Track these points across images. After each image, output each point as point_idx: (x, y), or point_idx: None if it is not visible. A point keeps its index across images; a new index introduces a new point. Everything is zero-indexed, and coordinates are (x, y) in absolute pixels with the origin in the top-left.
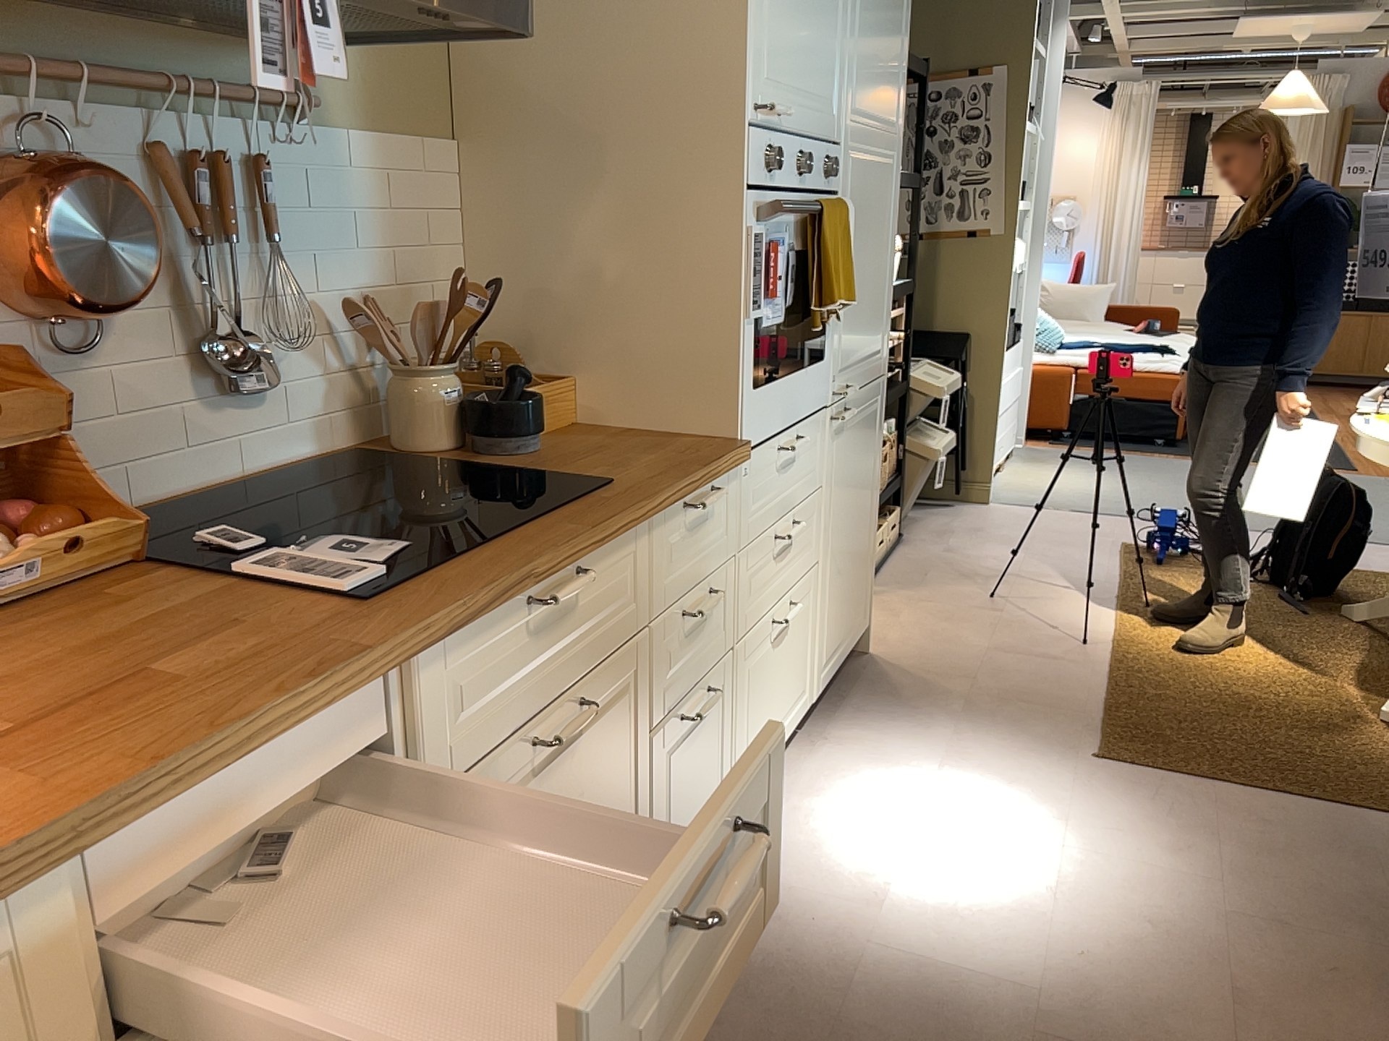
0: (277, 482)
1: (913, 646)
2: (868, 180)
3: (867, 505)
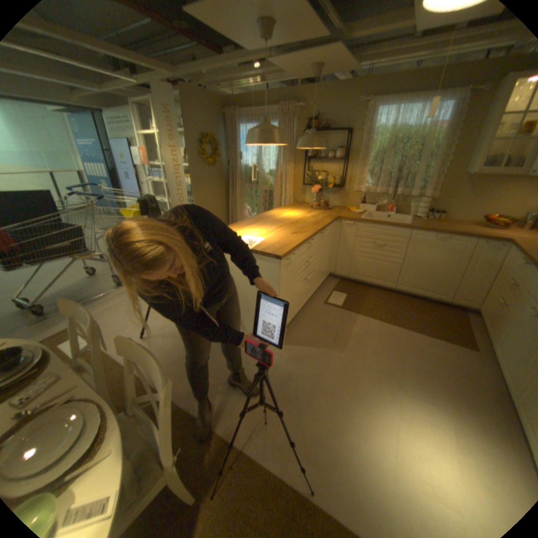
0: None
1: None
2: None
3: None
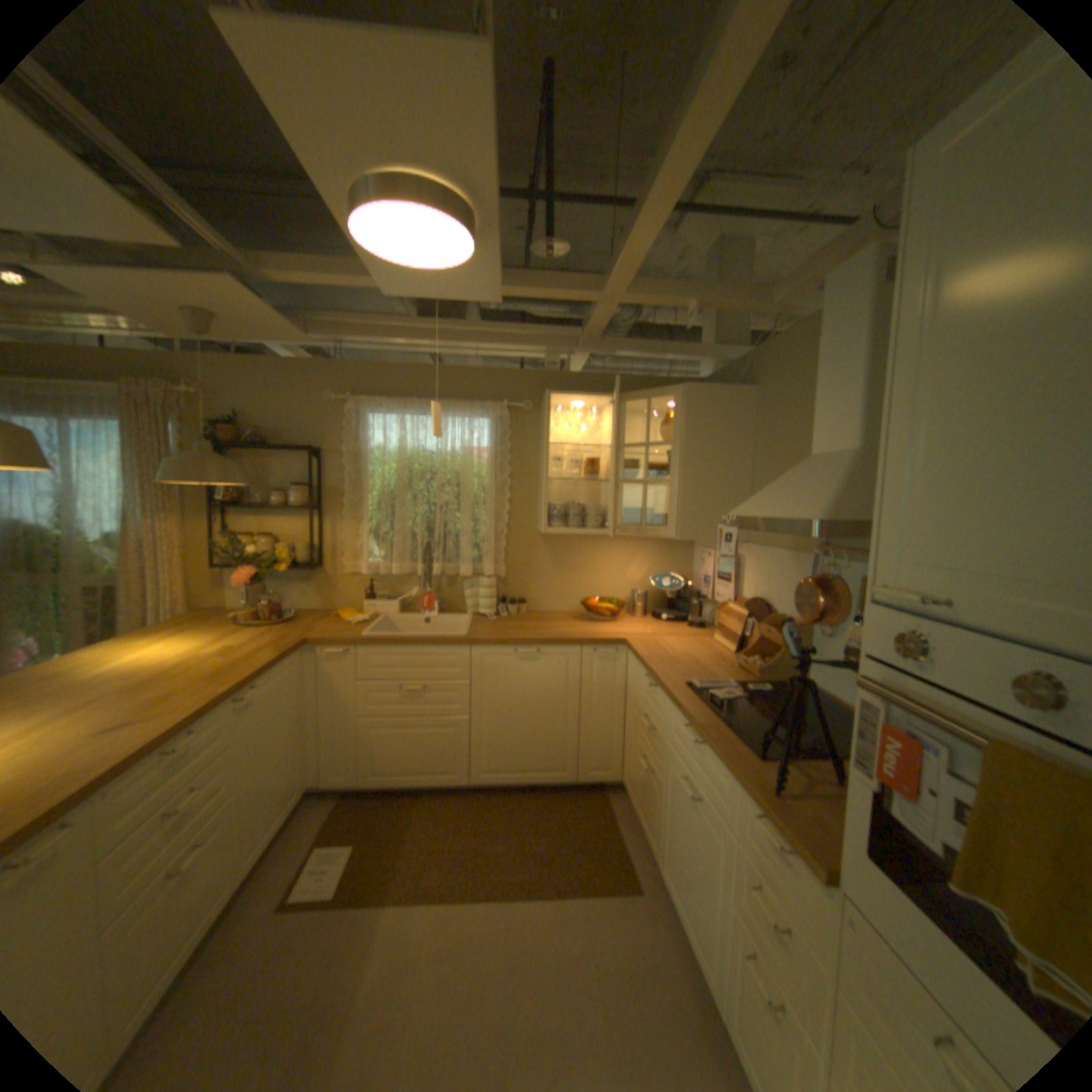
0: None
1: None
2: None
3: None
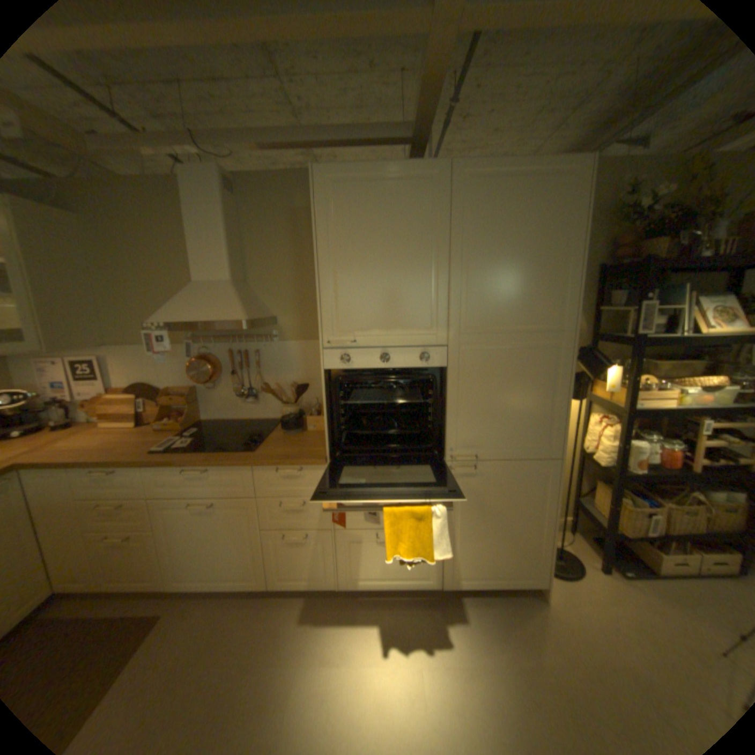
0: (253, 422)
1: (580, 624)
2: (496, 358)
3: (528, 523)
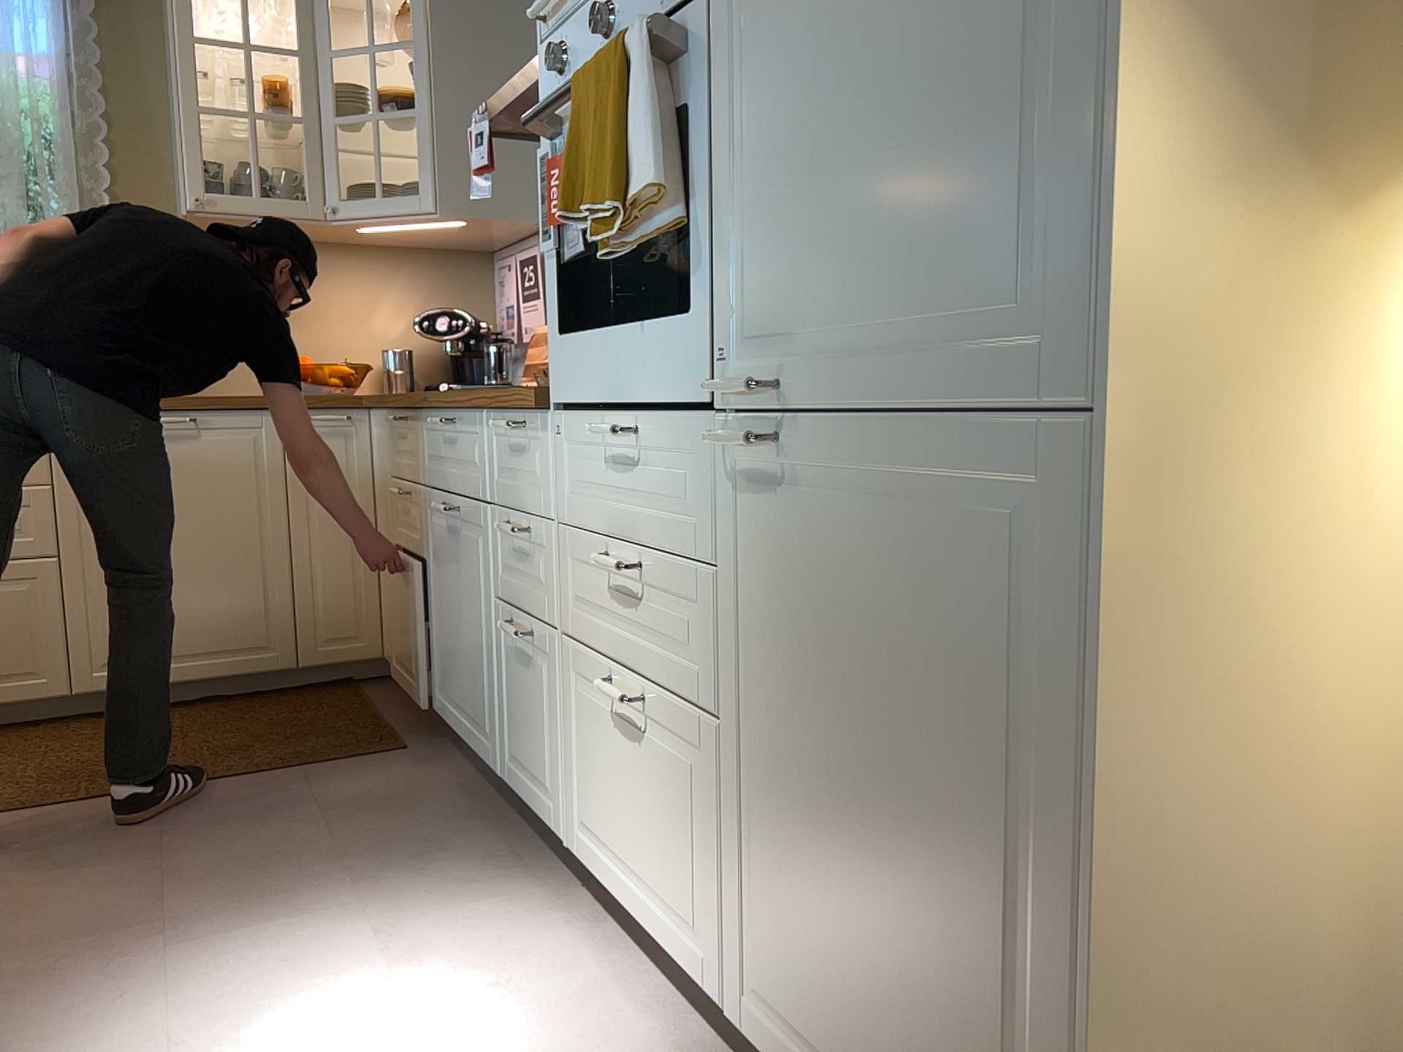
0: None
1: None
2: None
3: (979, 842)
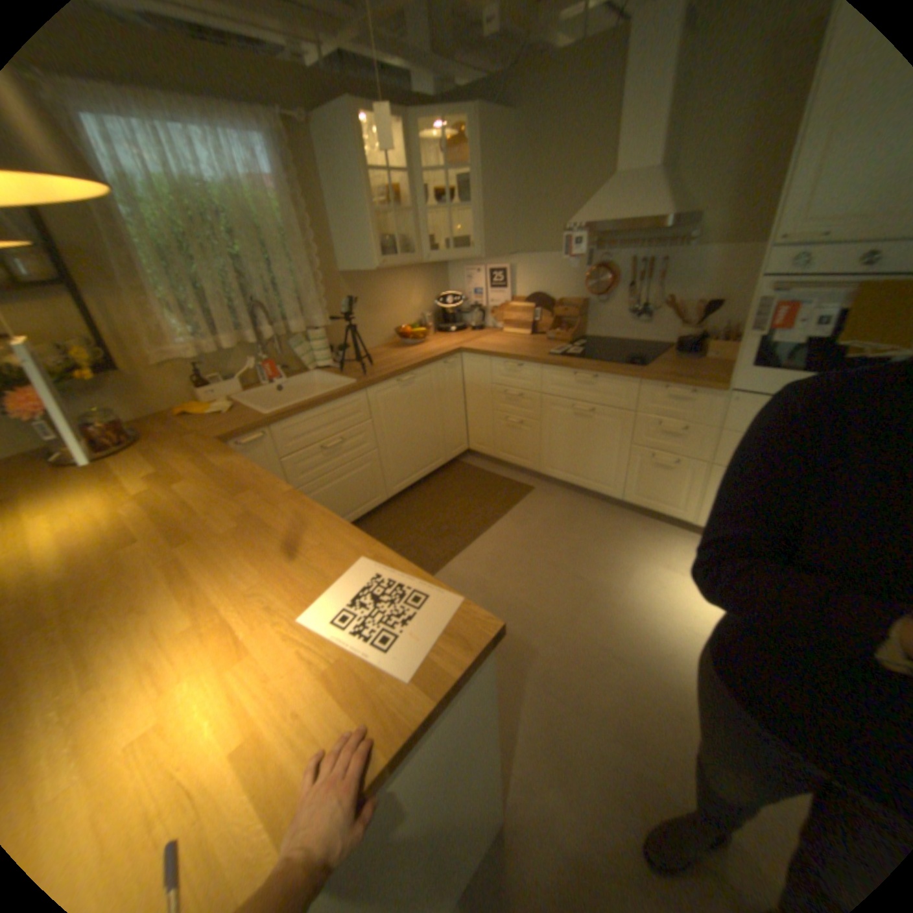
0: (639, 344)
1: None
2: None
3: None
